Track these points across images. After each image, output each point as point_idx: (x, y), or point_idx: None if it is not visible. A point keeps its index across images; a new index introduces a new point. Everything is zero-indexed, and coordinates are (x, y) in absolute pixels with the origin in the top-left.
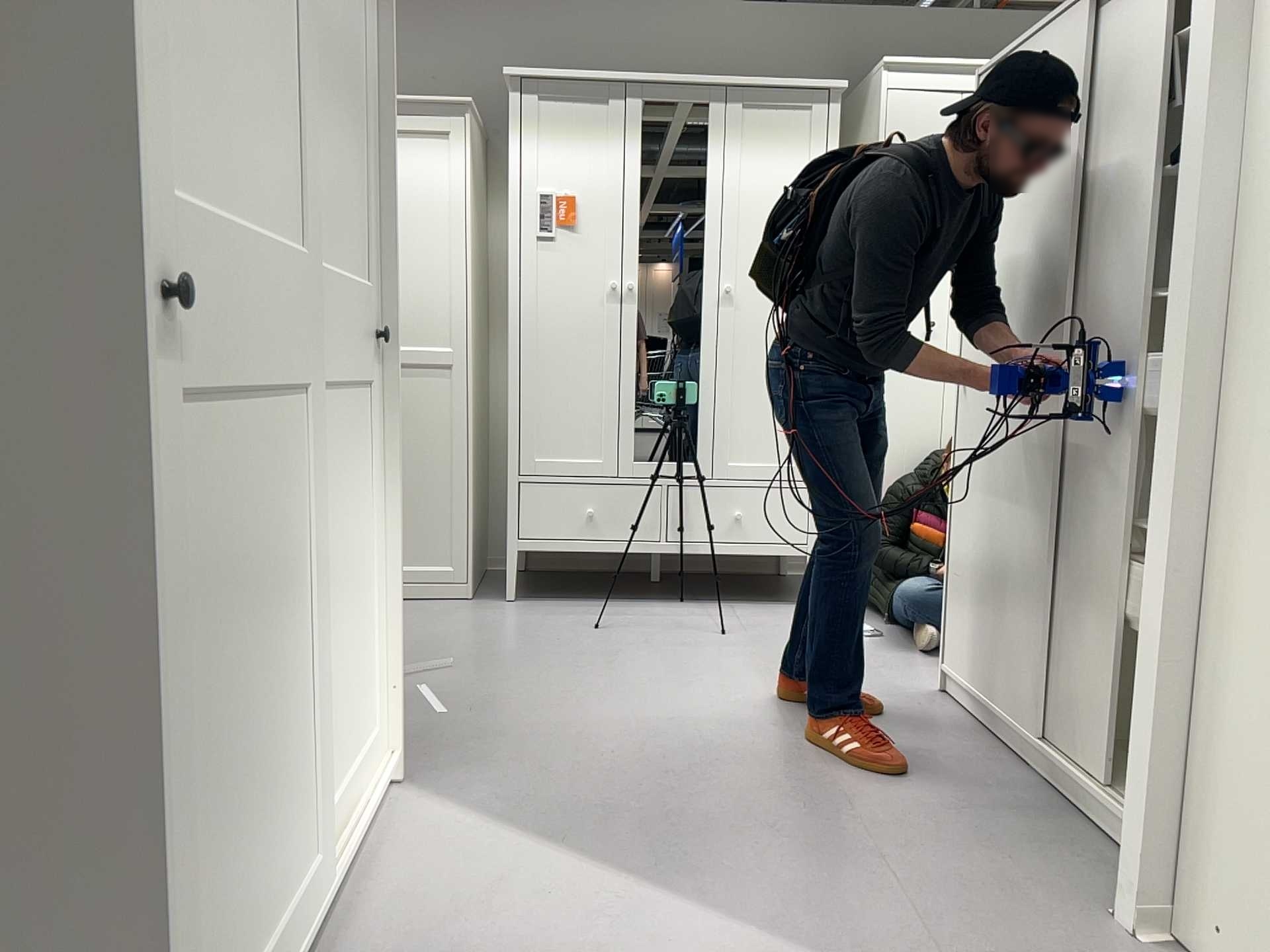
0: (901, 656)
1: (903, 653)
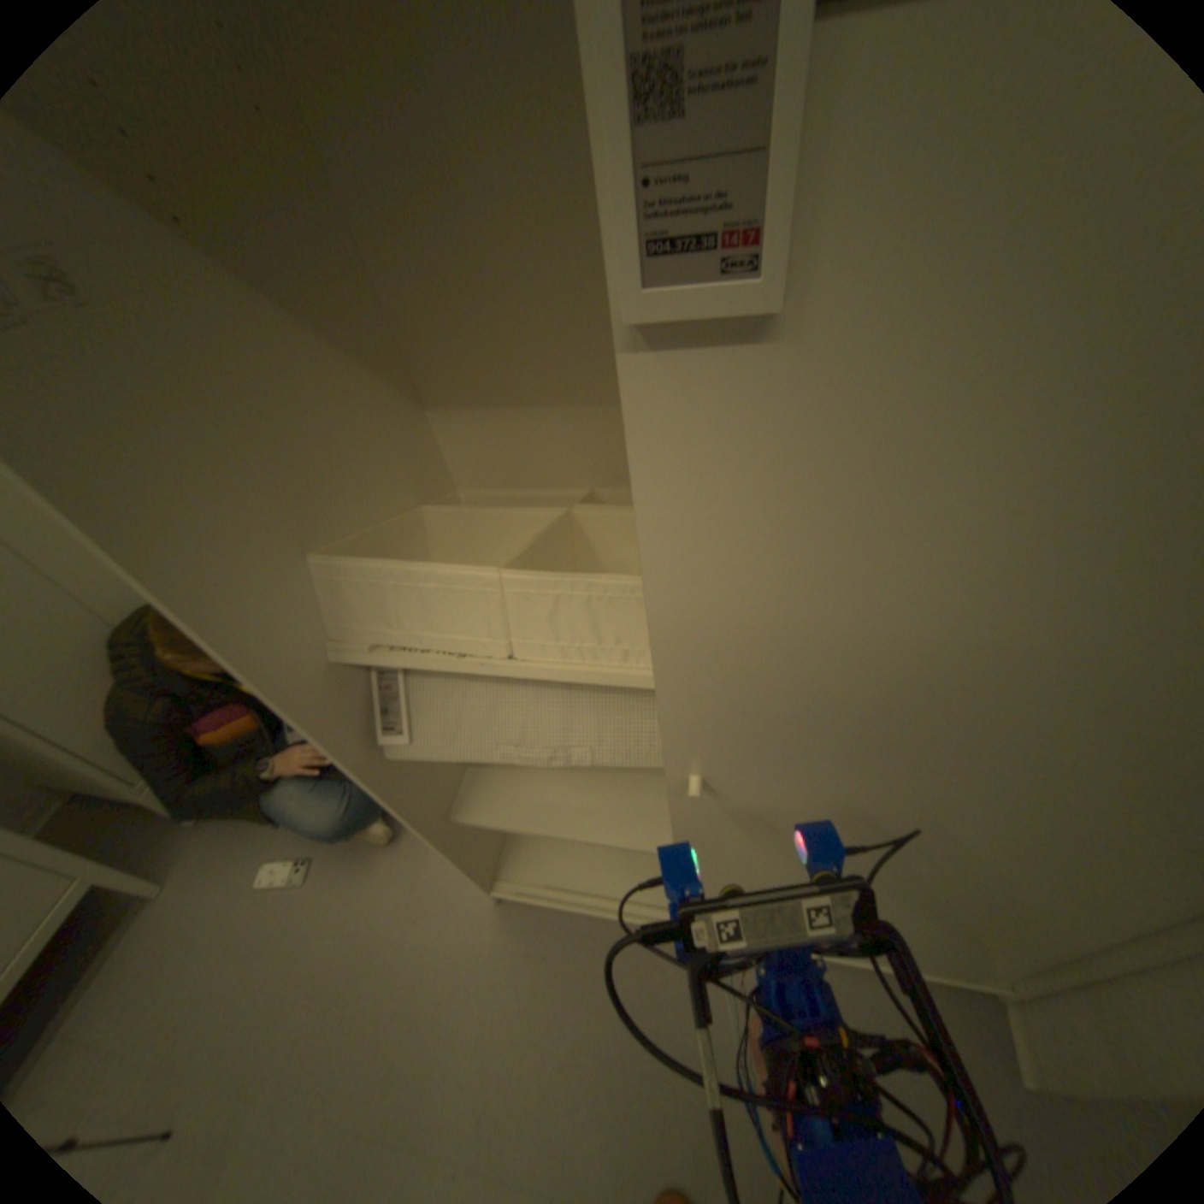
0: (370, 880)
1: (360, 870)
